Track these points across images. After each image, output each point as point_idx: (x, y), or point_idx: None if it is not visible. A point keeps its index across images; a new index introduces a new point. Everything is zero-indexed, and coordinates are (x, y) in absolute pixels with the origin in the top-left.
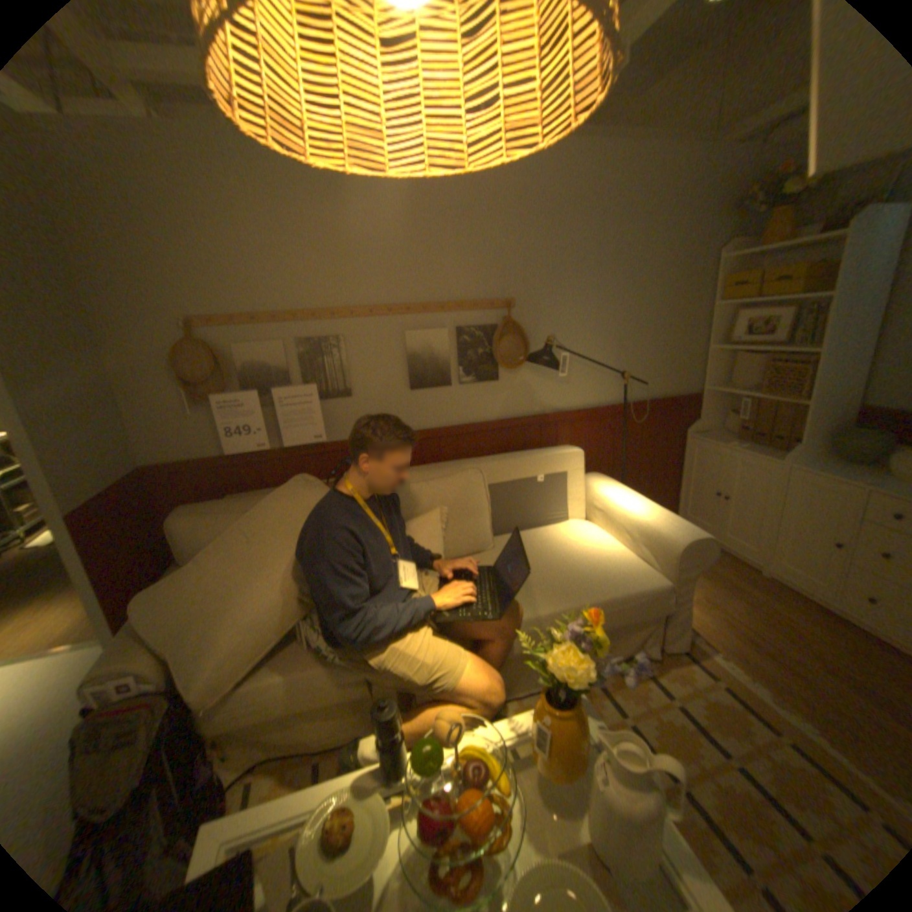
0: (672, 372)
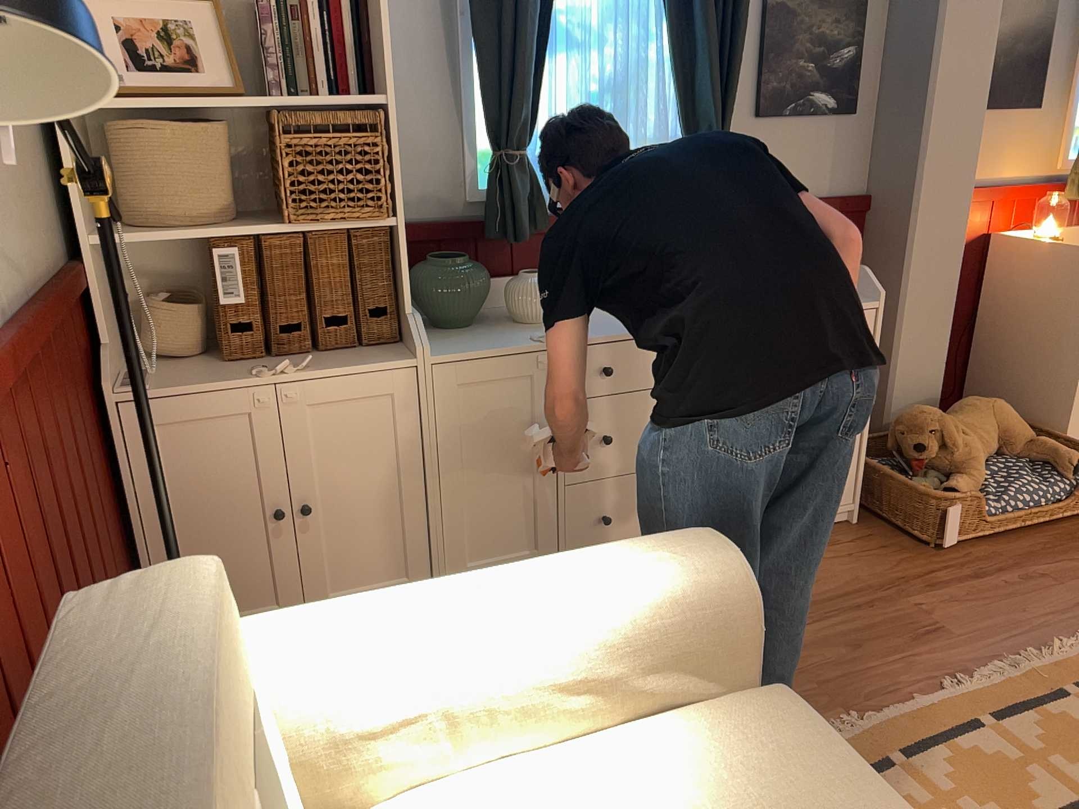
0: (21, 188)
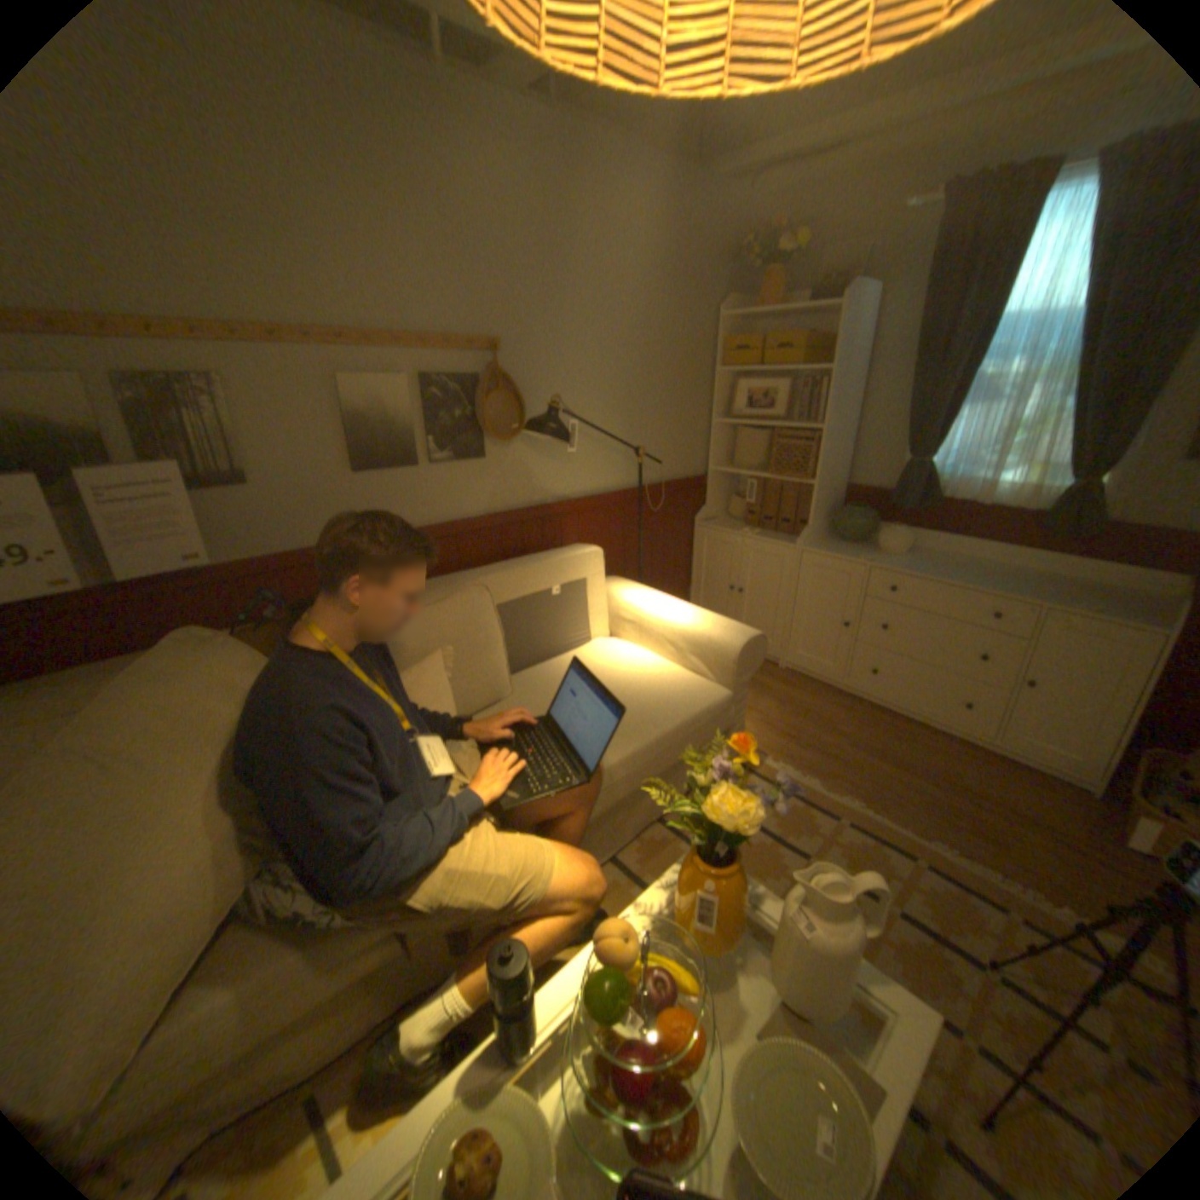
0: (678, 450)
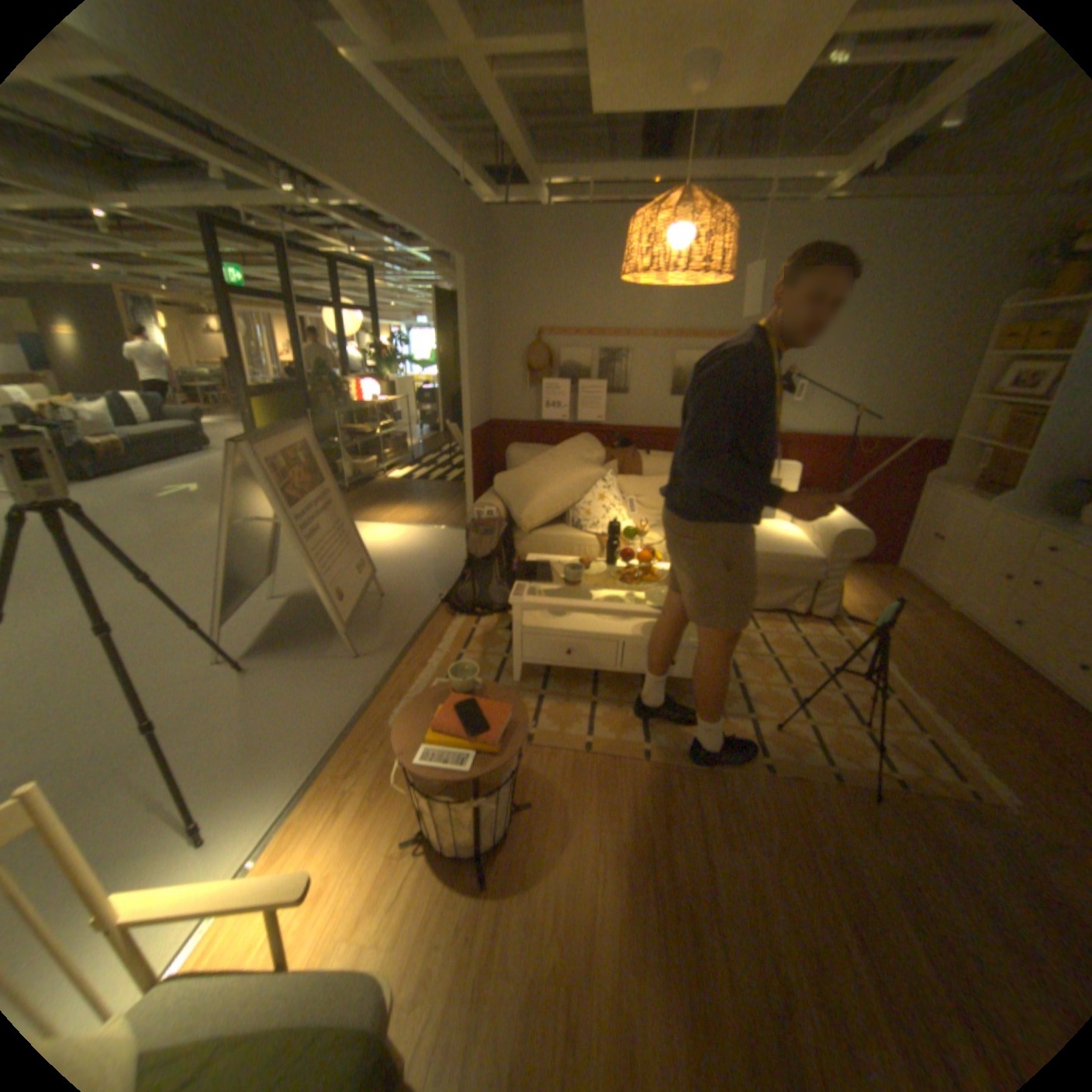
0: (922, 415)
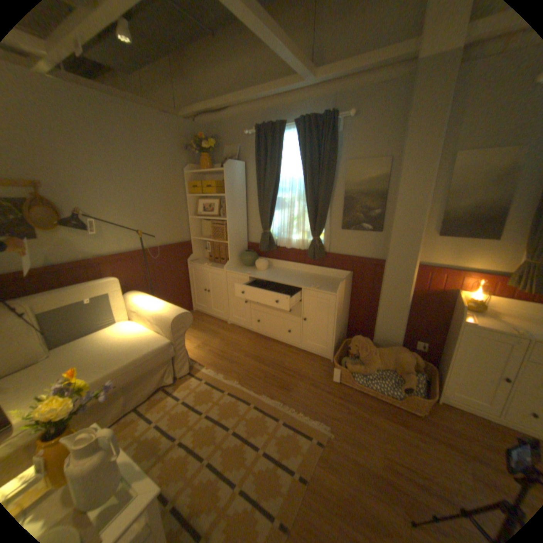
0: (172, 229)
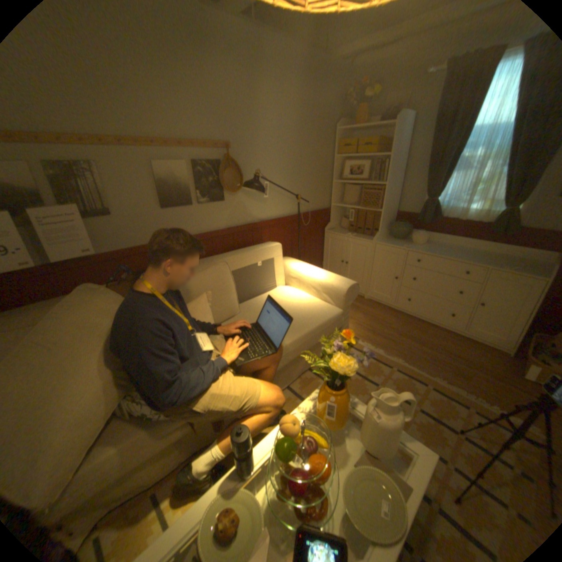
0: (317, 196)
